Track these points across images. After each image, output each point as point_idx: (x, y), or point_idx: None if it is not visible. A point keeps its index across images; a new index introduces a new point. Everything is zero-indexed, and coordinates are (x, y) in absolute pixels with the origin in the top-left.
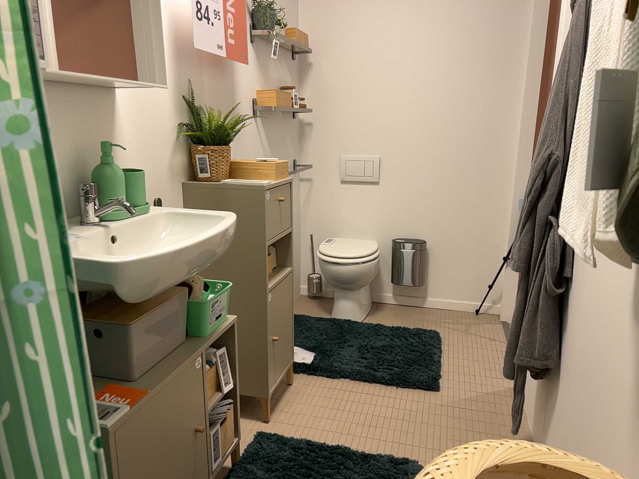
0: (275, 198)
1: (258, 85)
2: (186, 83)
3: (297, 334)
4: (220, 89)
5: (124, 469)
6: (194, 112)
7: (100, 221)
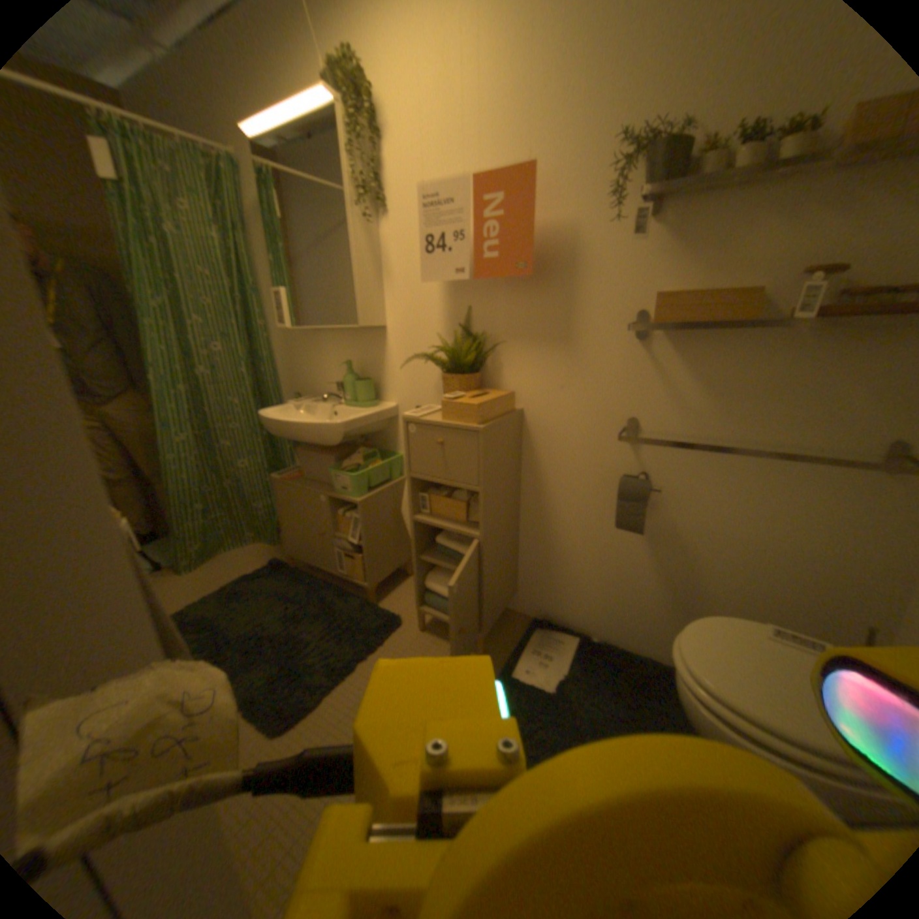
0: (430, 437)
1: (667, 280)
2: (463, 308)
3: (606, 677)
4: (531, 305)
5: (278, 499)
6: (464, 336)
7: (342, 403)
